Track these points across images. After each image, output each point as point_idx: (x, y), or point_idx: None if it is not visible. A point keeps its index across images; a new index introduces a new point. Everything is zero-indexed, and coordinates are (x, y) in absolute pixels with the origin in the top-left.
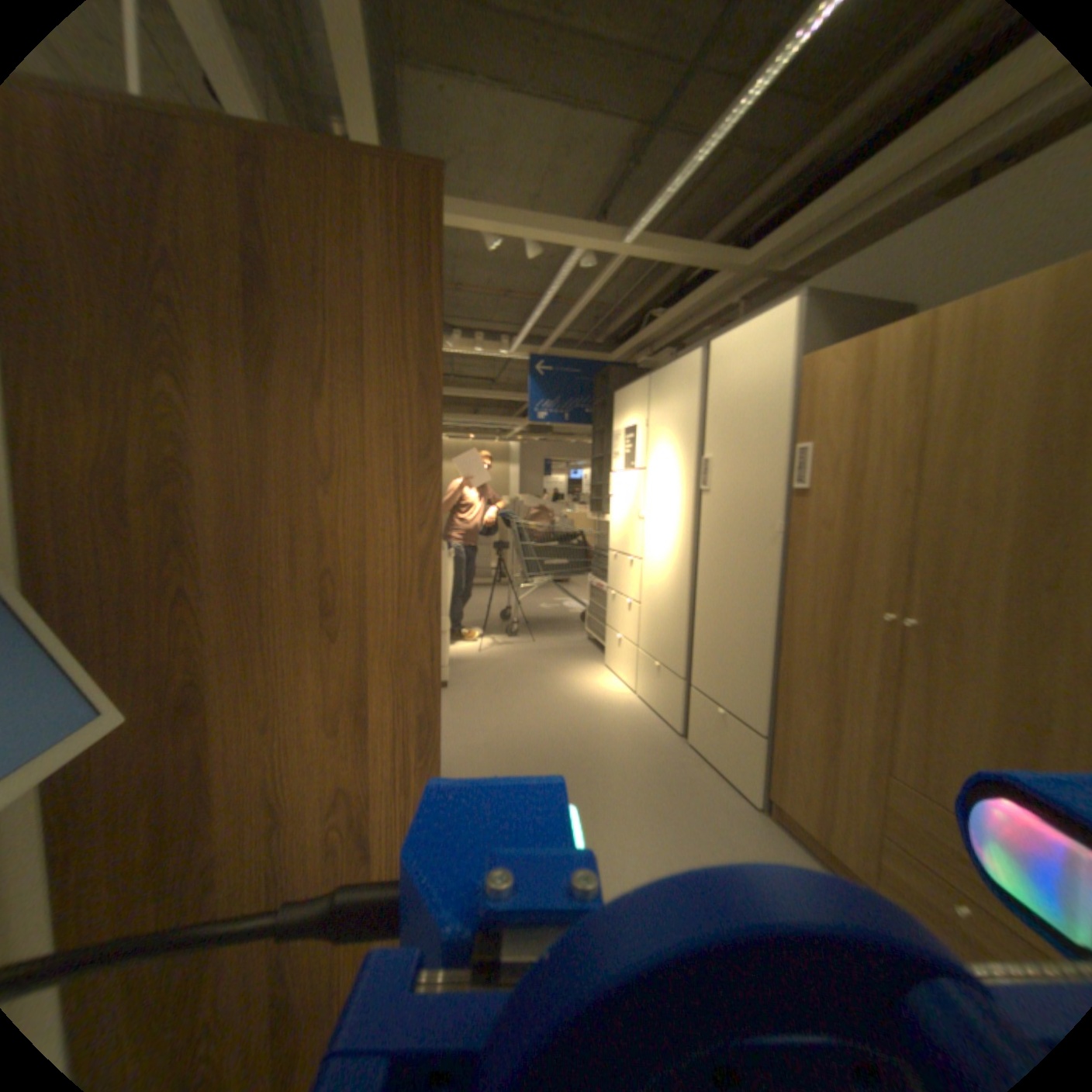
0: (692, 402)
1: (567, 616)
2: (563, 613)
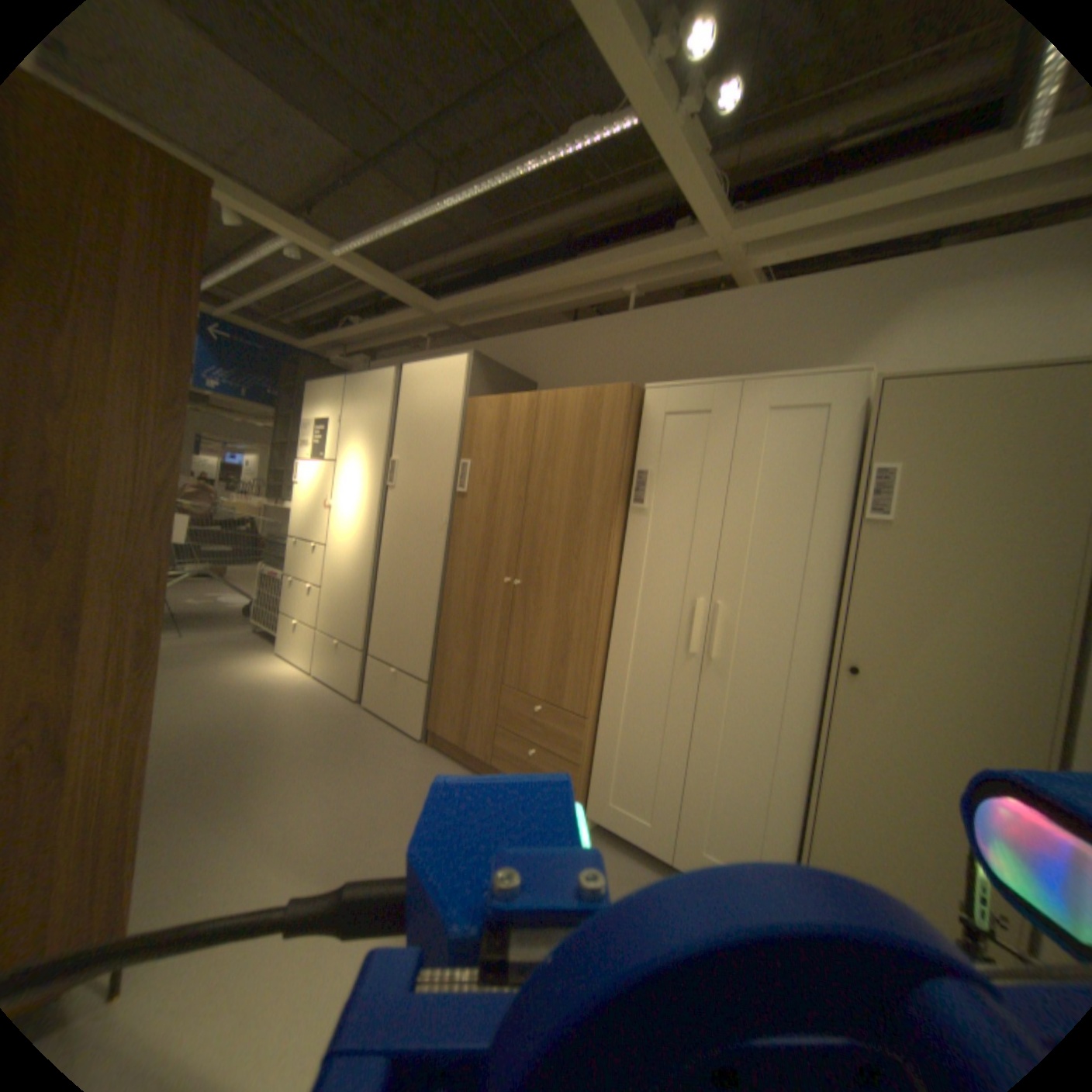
0: (384, 412)
1: (225, 613)
2: (221, 610)
